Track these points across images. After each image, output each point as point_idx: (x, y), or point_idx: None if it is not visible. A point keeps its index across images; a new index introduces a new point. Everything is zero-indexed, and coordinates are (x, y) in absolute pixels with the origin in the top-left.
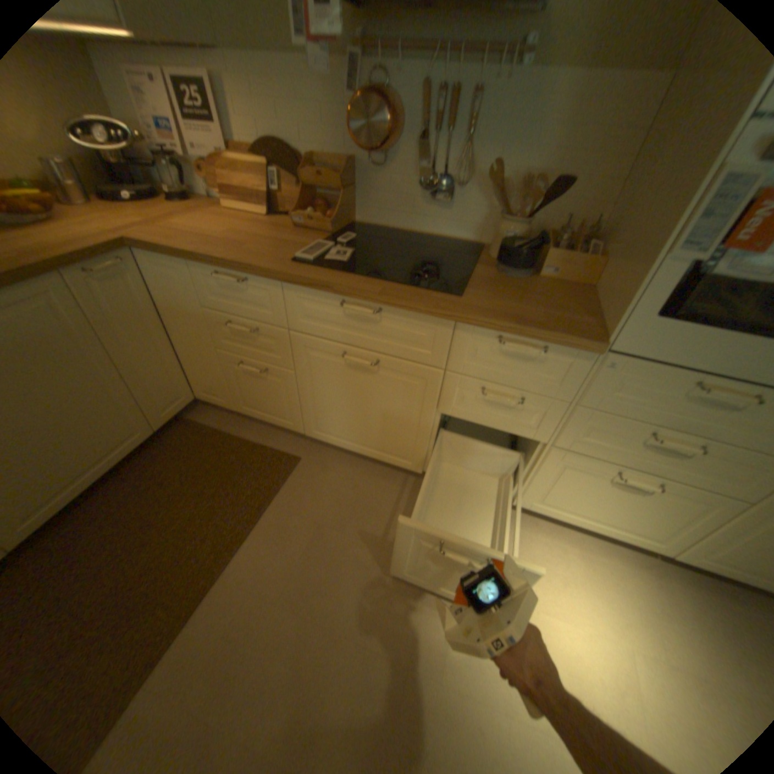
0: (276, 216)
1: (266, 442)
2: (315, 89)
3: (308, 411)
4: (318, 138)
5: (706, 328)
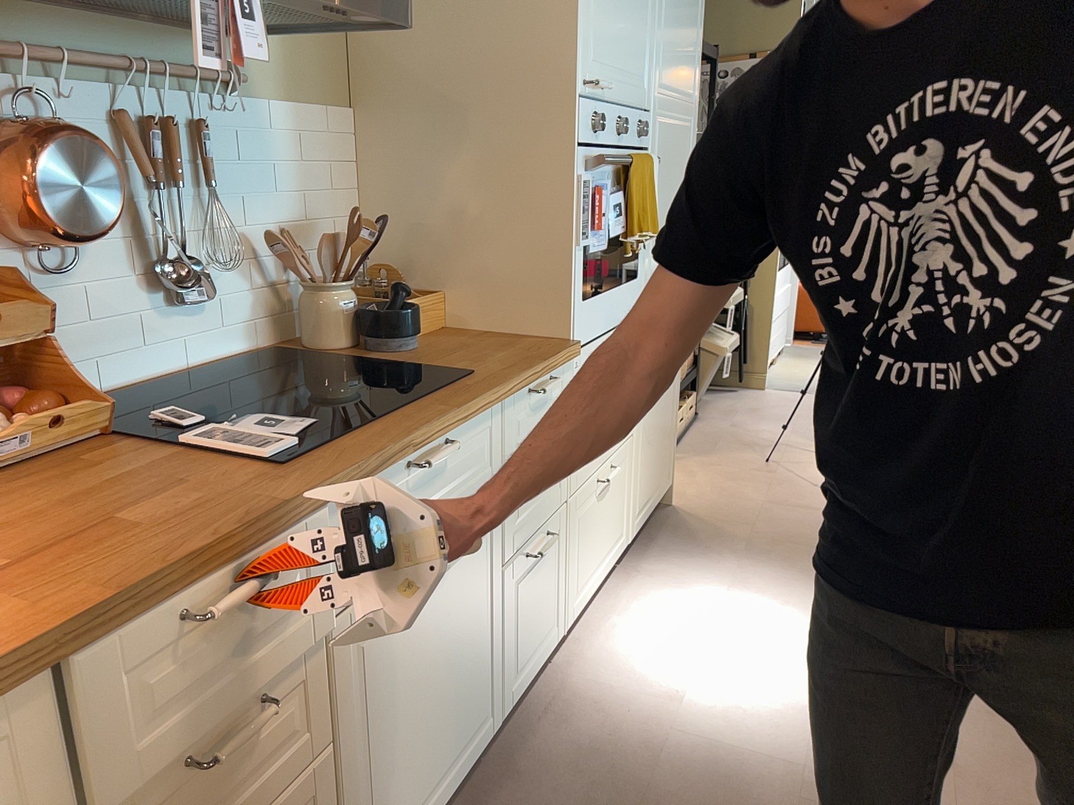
0: None
1: None
2: None
3: None
4: None
5: (595, 298)
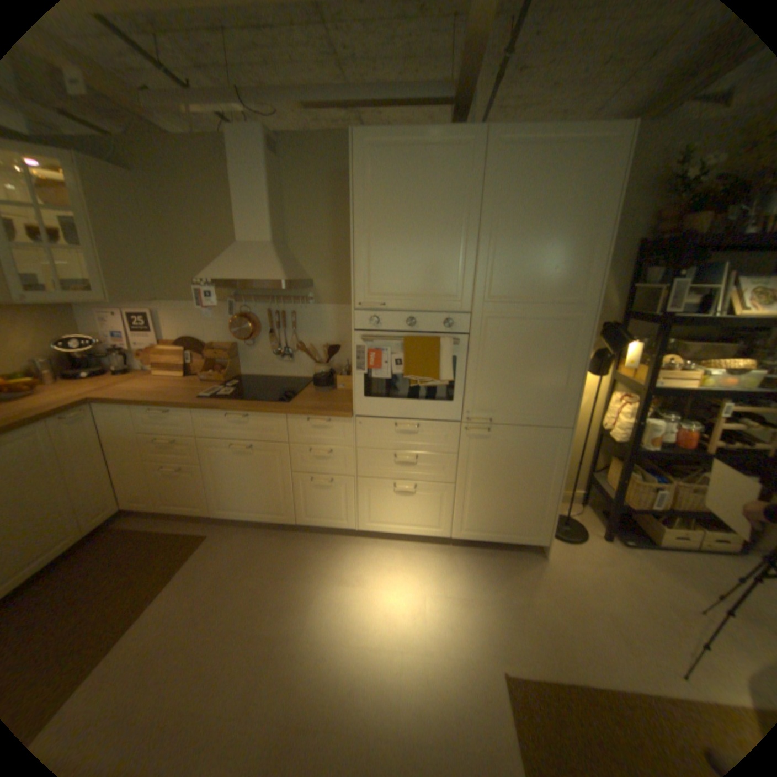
0: (189, 378)
1: (177, 533)
2: (211, 316)
3: (210, 496)
4: (214, 337)
5: (381, 399)
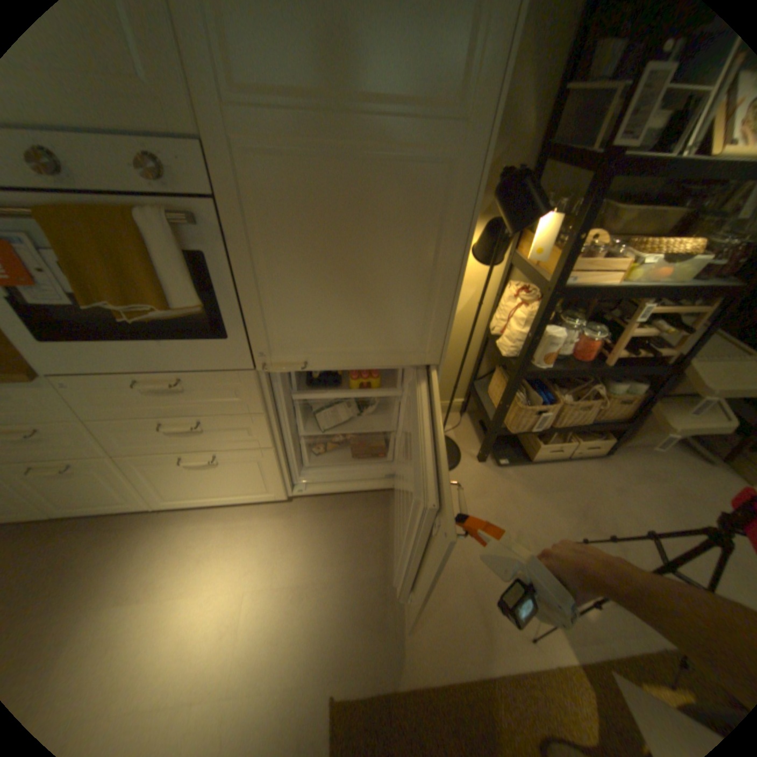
0: None
1: None
2: None
3: None
4: None
5: (80, 343)
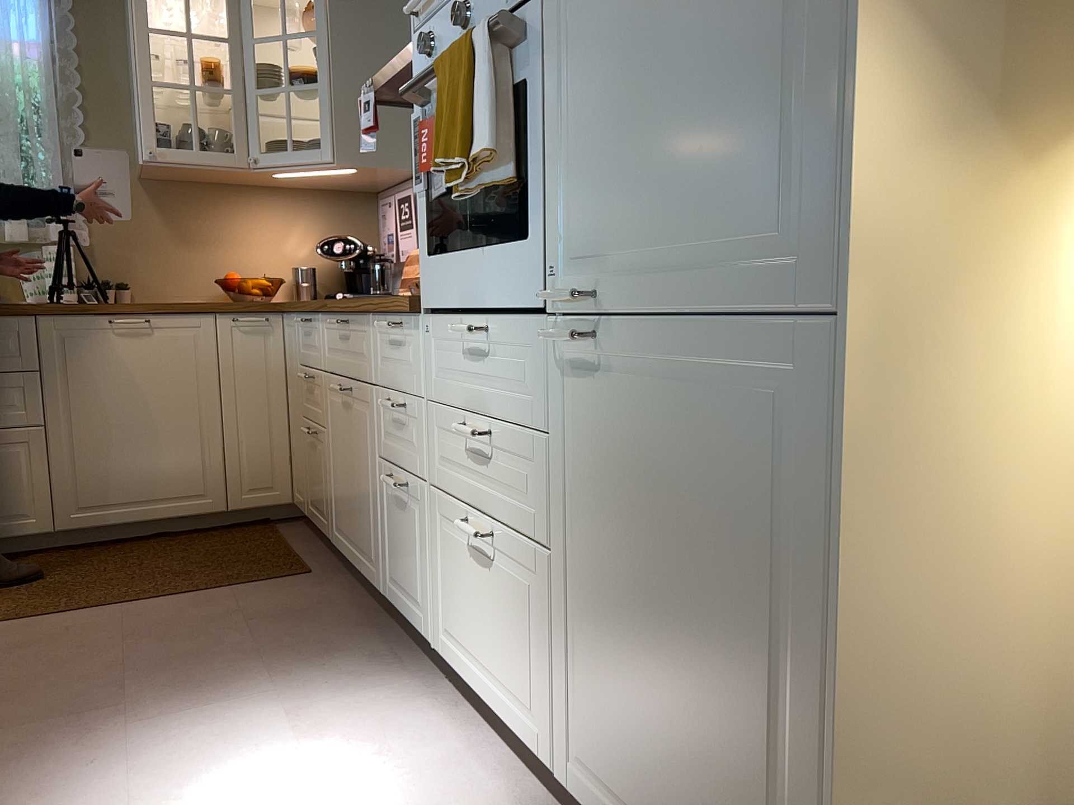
0: None
1: (304, 556)
2: None
3: (331, 495)
4: None
5: (448, 257)
